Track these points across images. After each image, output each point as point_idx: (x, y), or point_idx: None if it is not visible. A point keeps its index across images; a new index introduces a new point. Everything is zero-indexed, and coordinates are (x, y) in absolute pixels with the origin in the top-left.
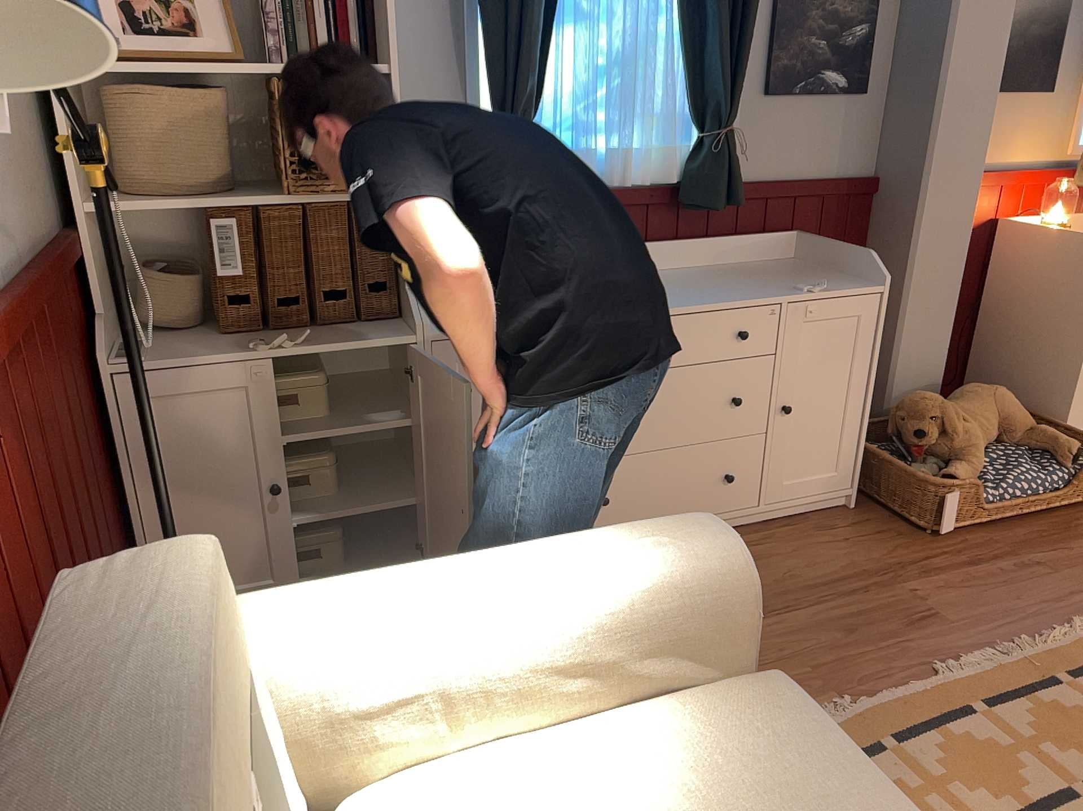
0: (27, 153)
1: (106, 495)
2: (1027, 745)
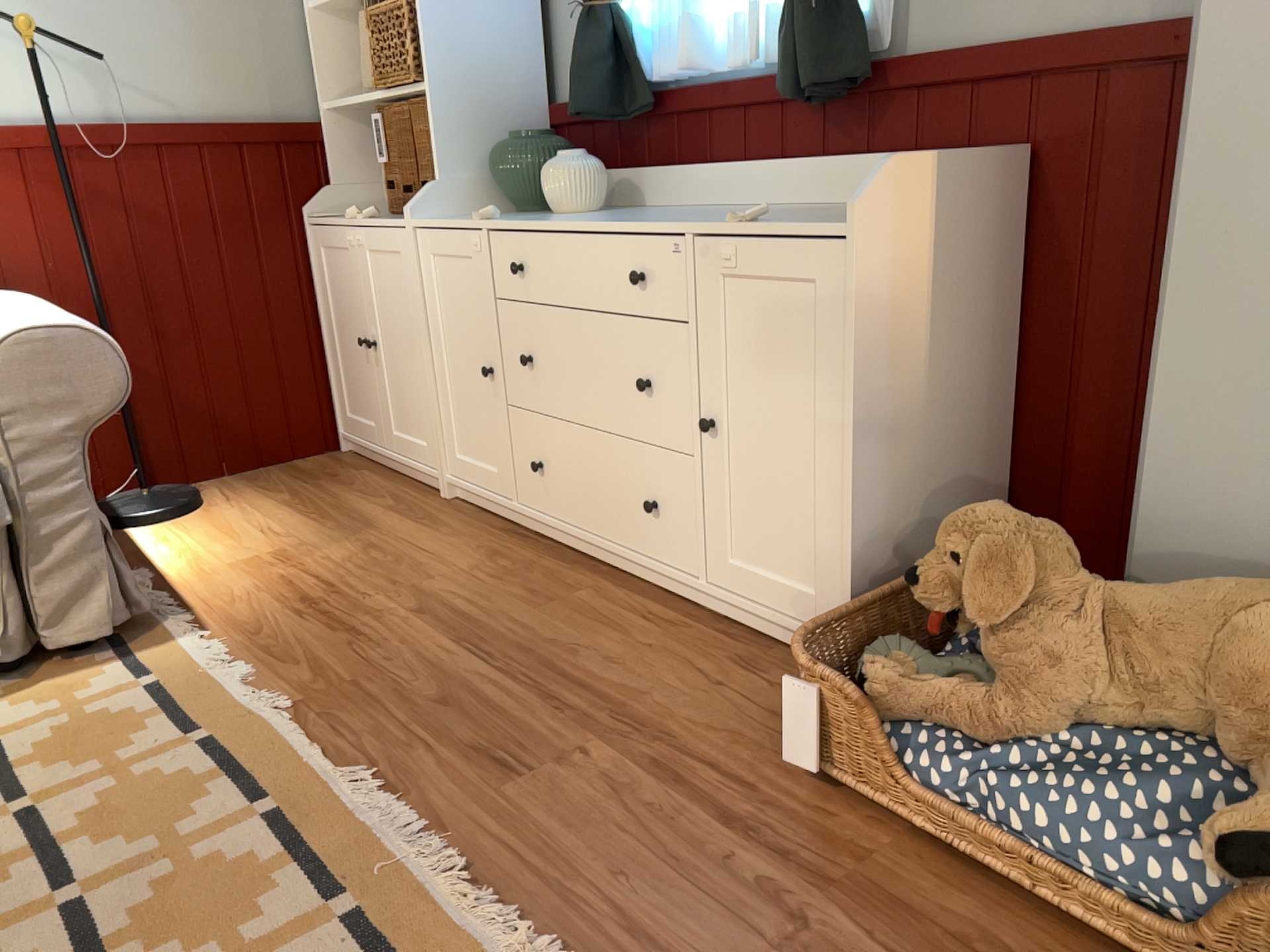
0: (261, 64)
1: (285, 306)
2: (176, 849)
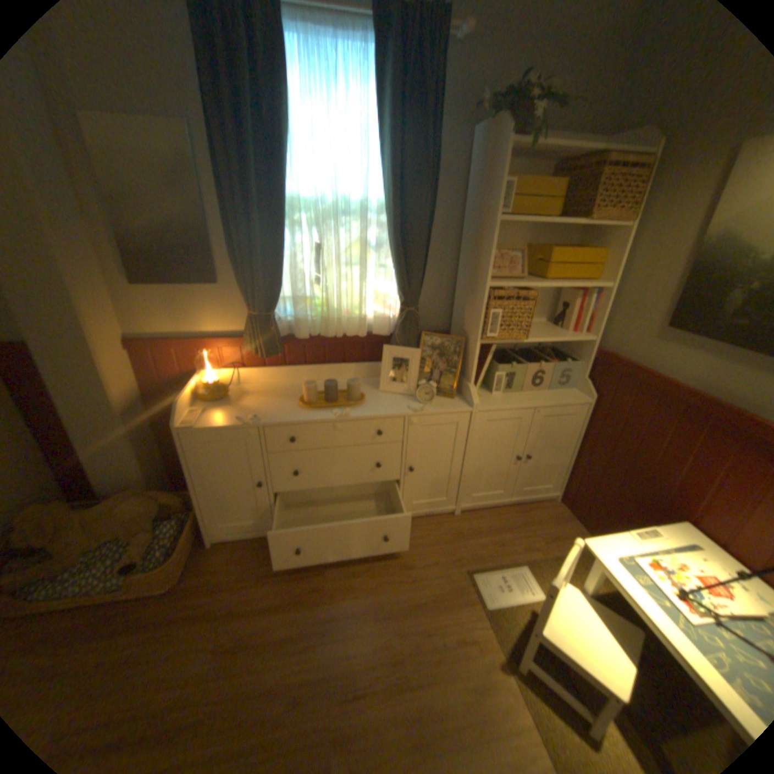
0: None
1: None
2: None
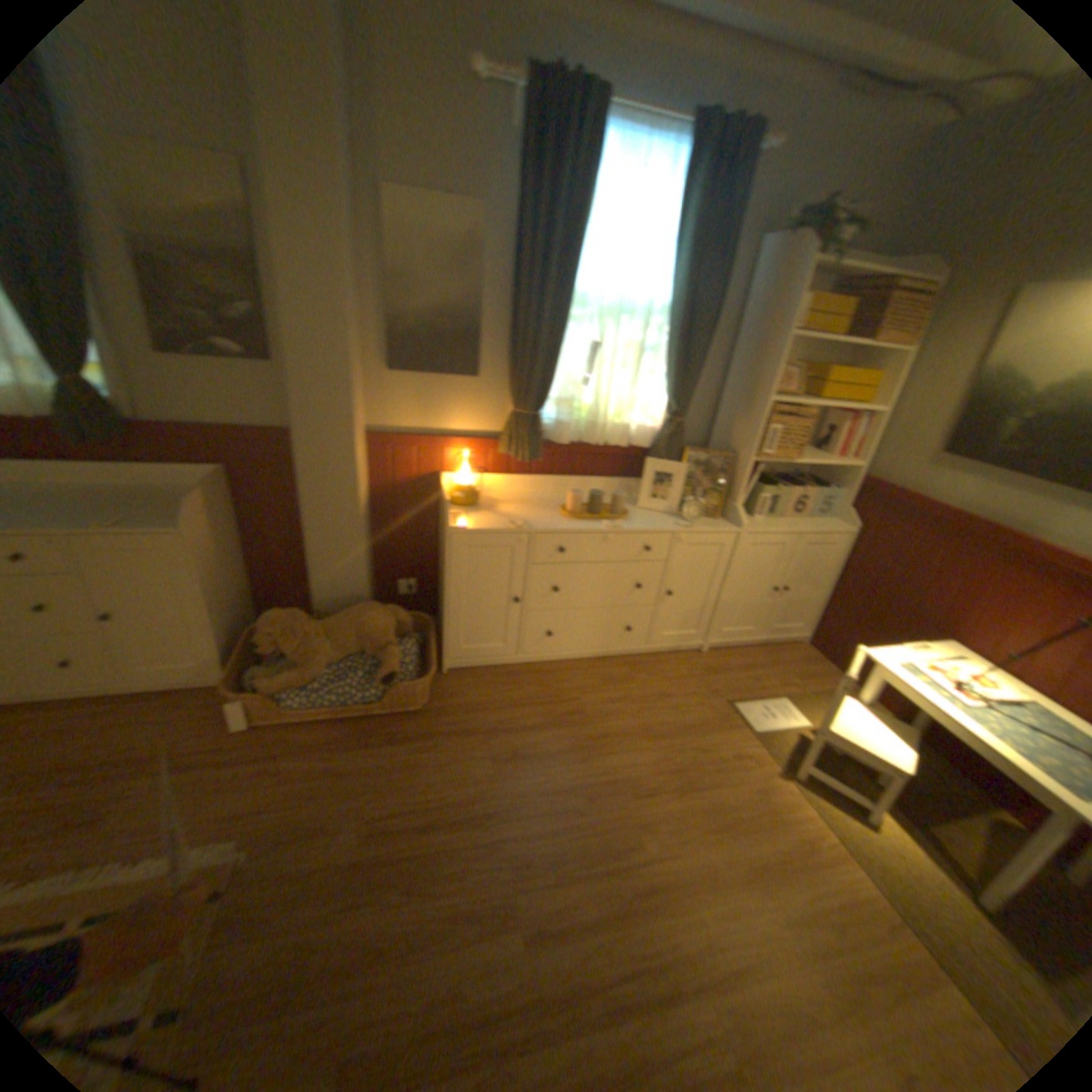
0: None
1: None
2: None
